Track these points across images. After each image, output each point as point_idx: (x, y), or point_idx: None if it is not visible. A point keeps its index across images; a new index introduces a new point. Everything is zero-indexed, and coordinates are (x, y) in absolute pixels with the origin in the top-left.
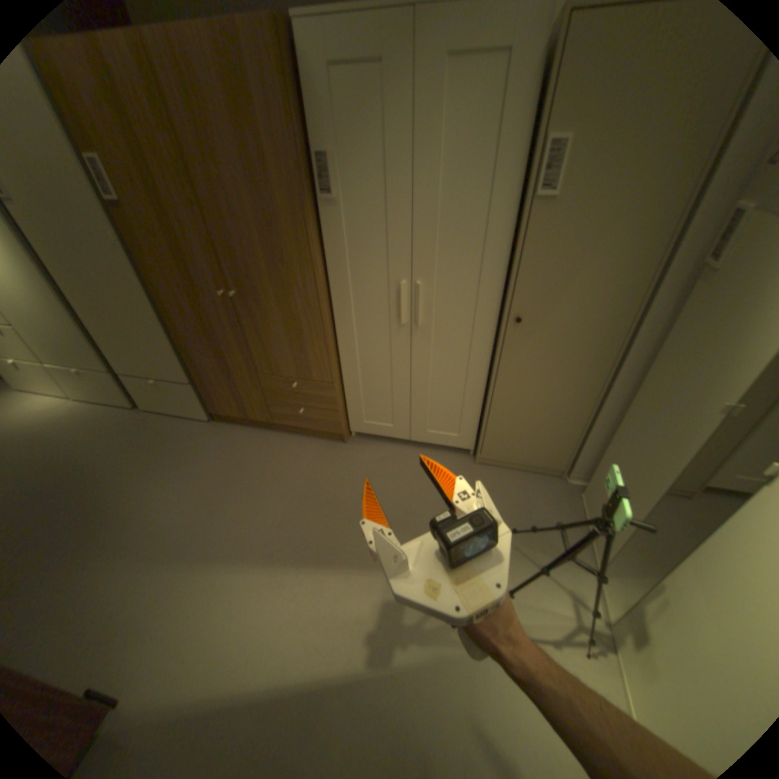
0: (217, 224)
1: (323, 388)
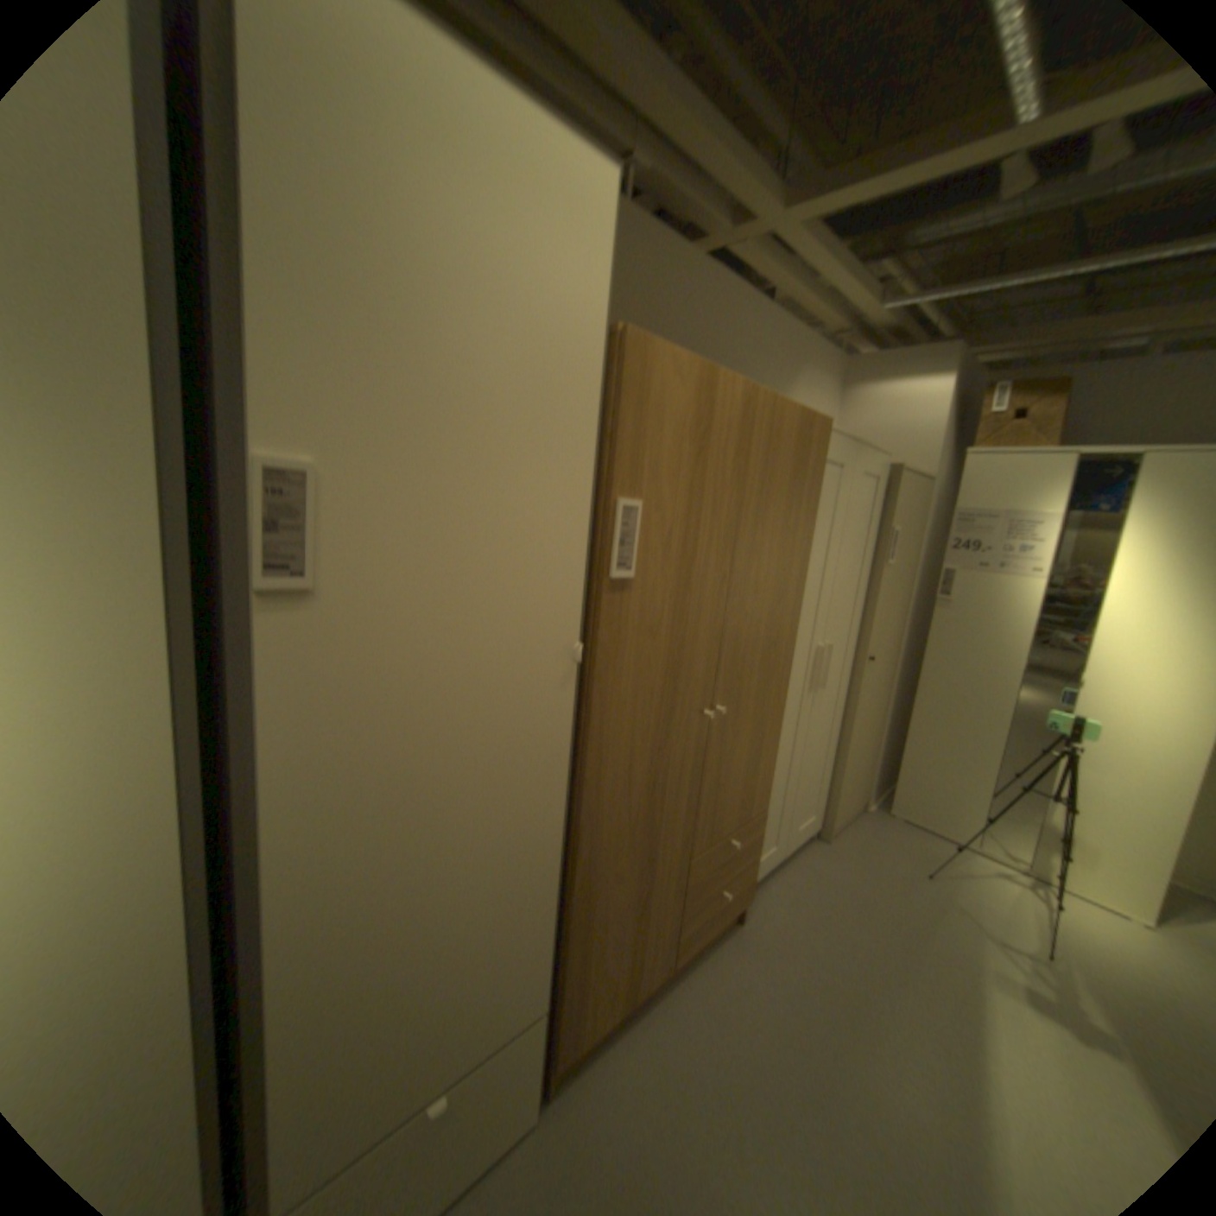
0: (739, 603)
1: (756, 828)
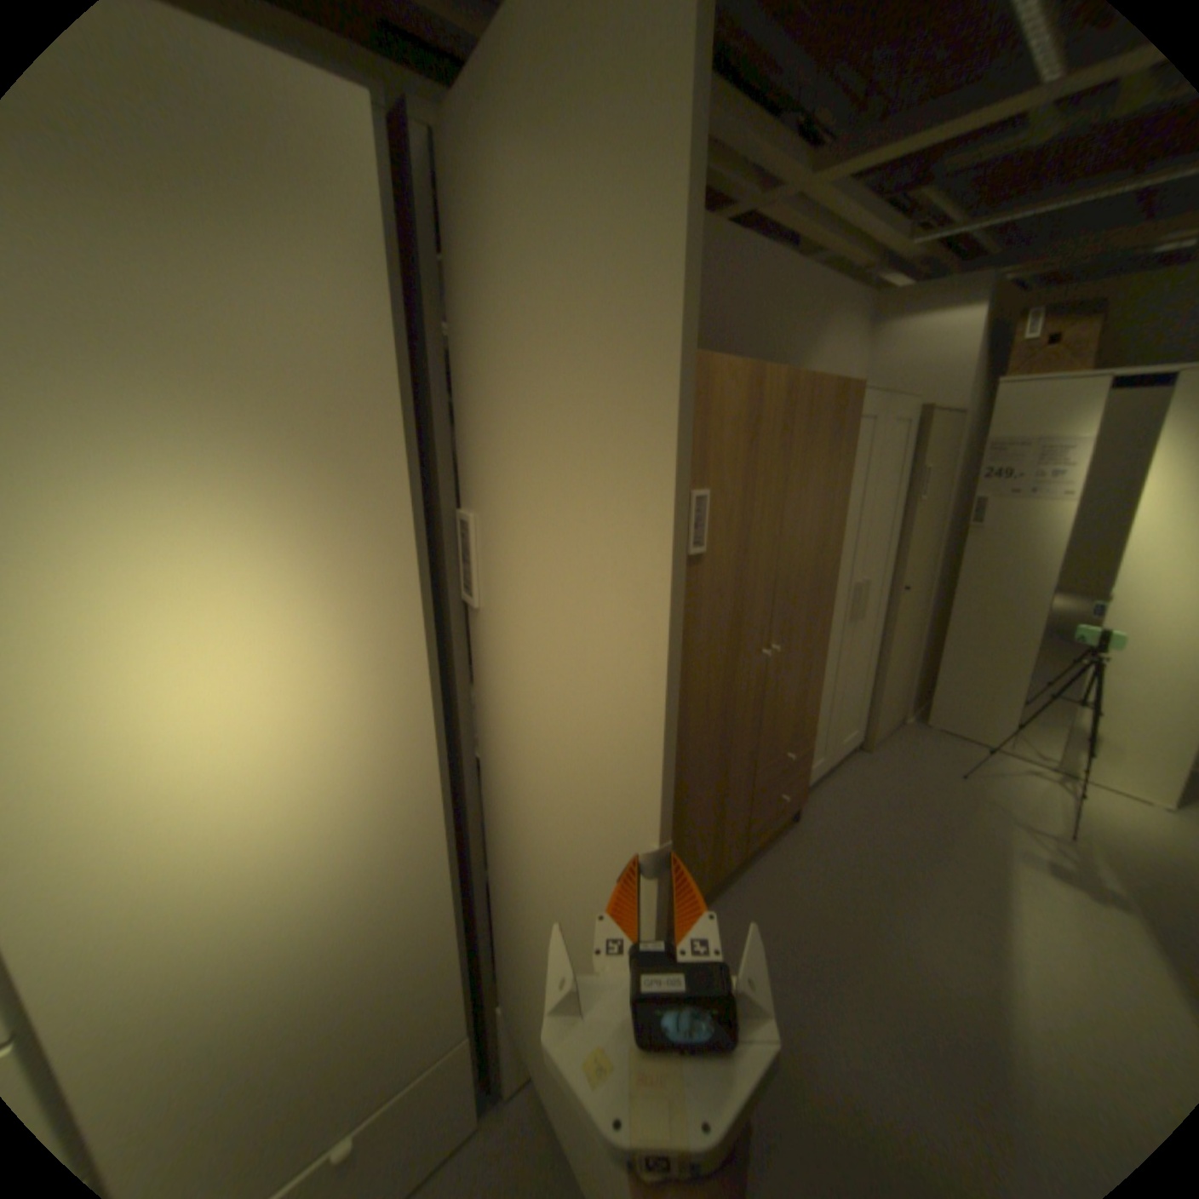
0: (788, 559)
1: (807, 743)
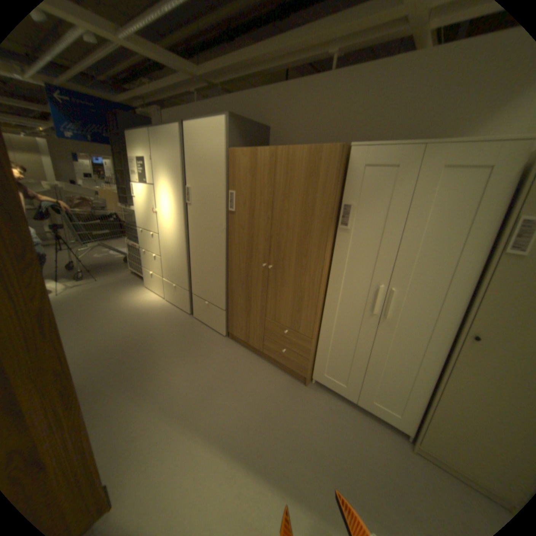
0: (277, 230)
1: (304, 340)
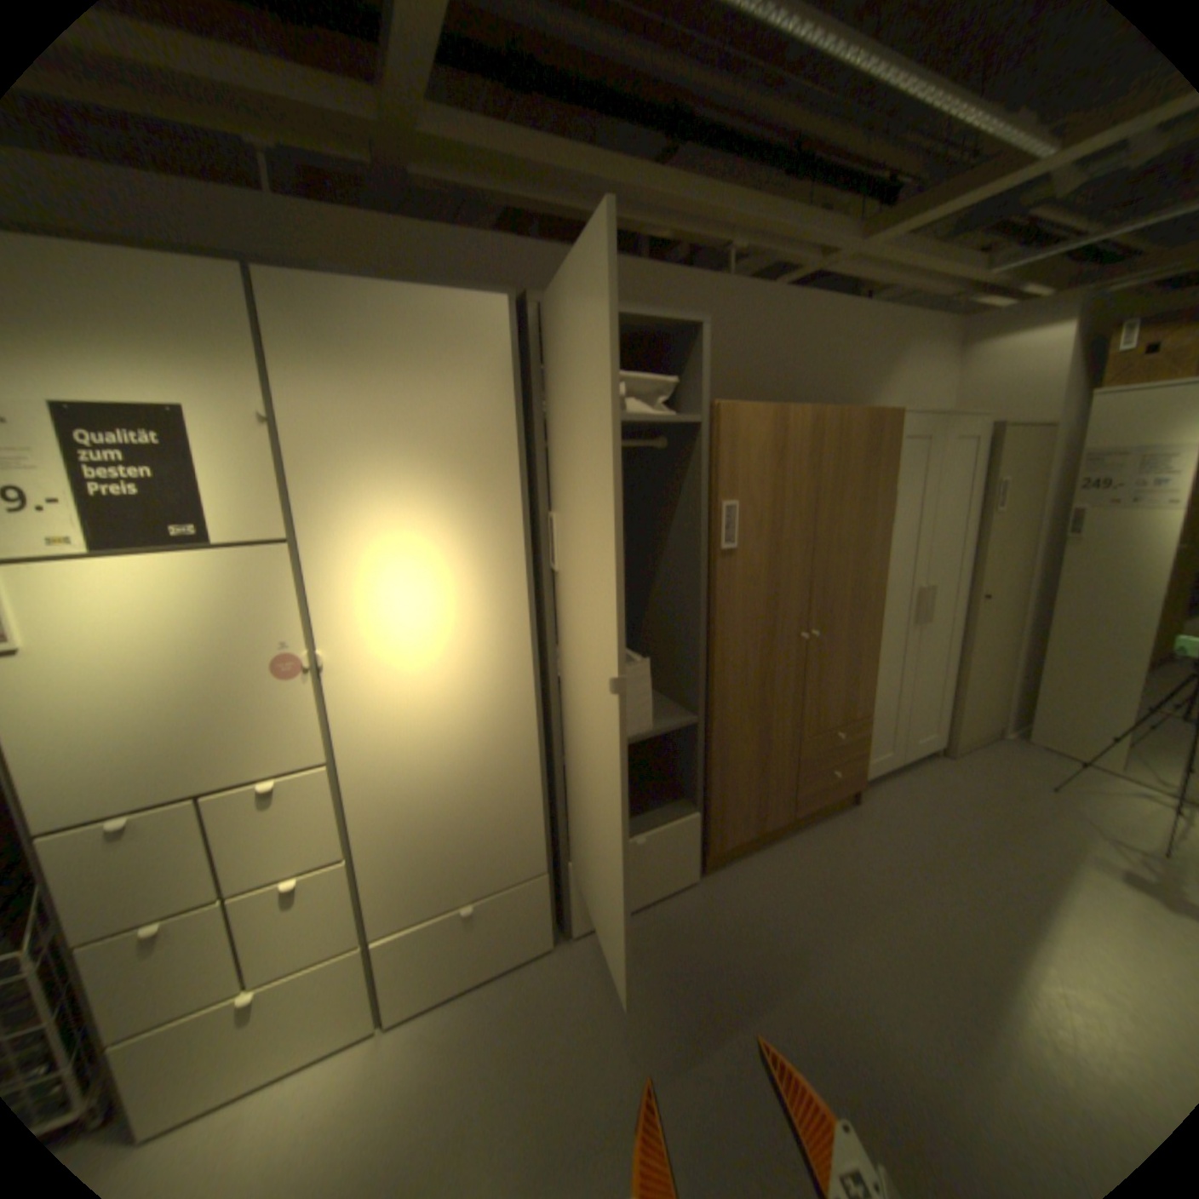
0: (824, 559)
1: (862, 729)
